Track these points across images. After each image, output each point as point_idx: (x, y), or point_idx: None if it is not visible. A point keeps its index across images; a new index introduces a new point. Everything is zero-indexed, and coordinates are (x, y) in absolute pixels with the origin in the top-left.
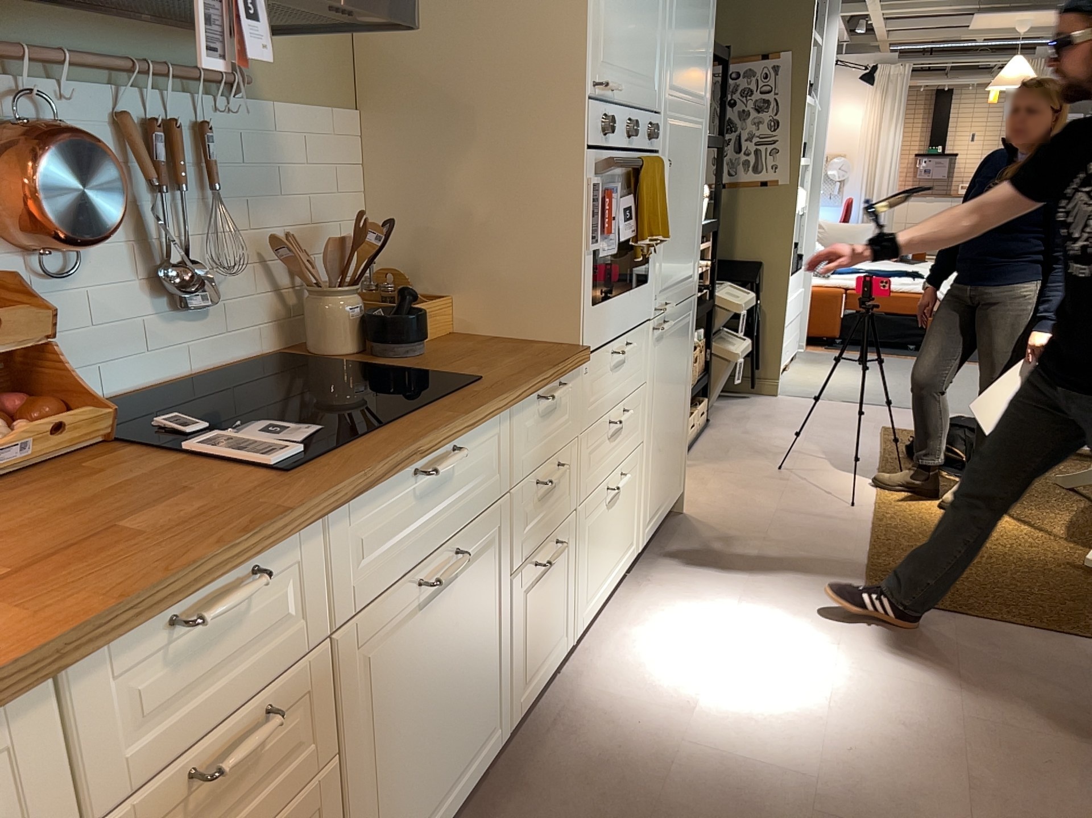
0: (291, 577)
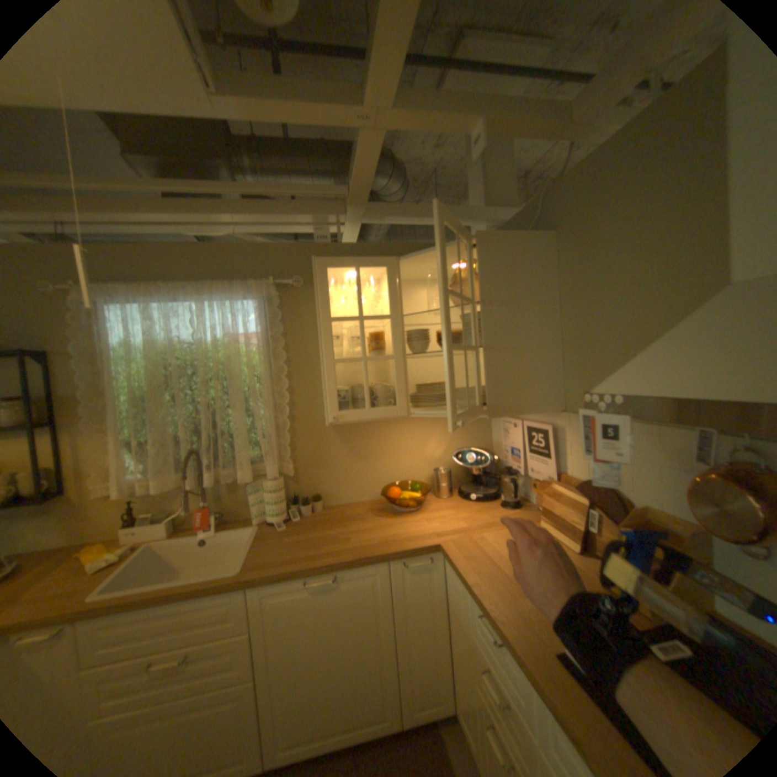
0: (522, 681)
